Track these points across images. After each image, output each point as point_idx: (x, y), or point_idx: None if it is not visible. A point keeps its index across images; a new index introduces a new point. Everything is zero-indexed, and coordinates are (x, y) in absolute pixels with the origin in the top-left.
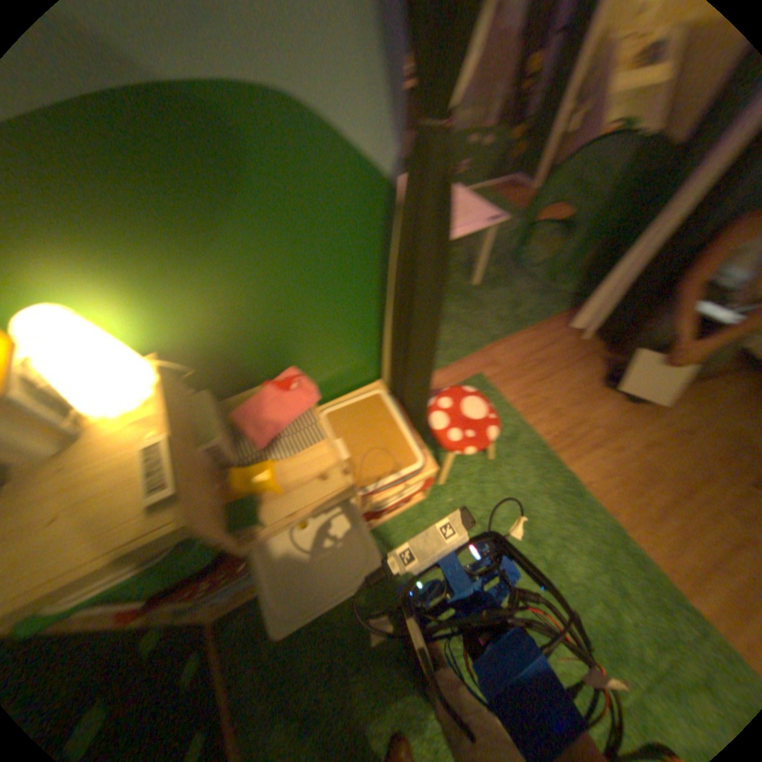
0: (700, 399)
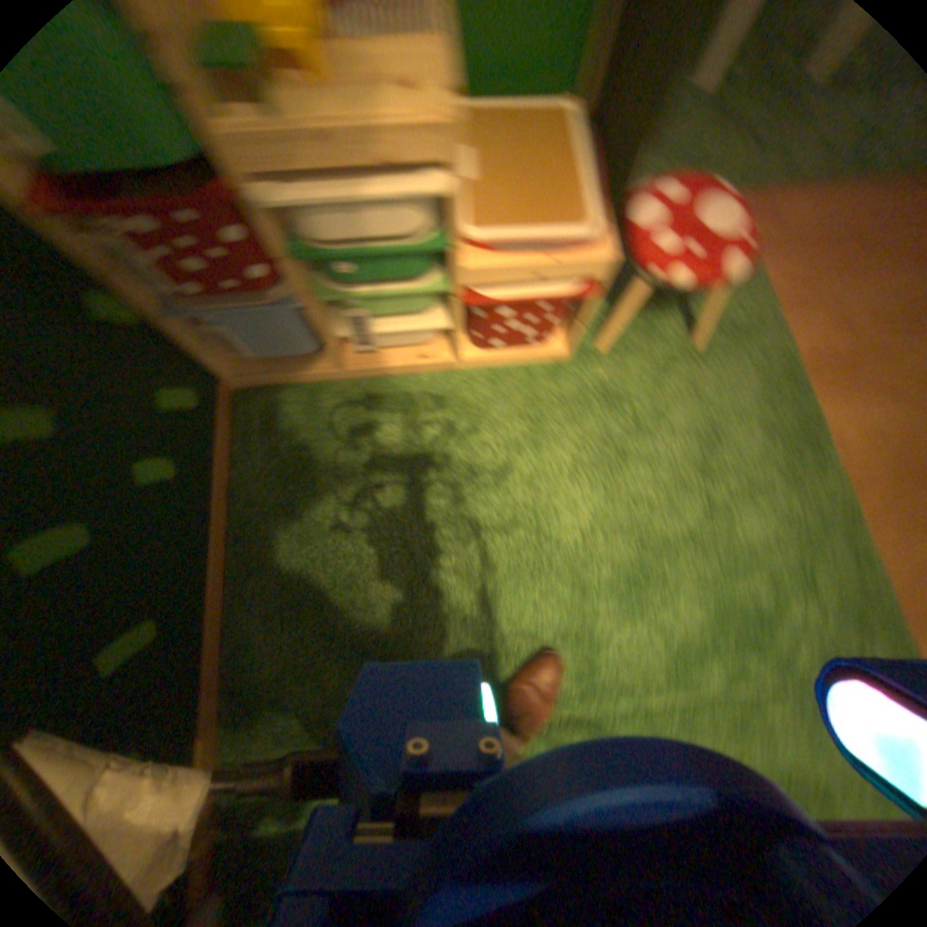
0: None
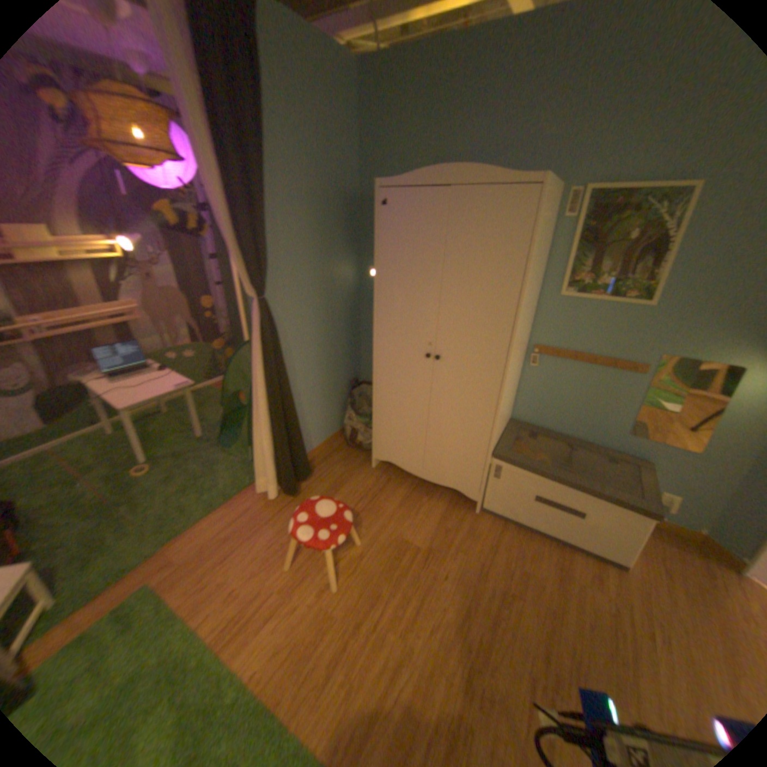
0: (370, 517)
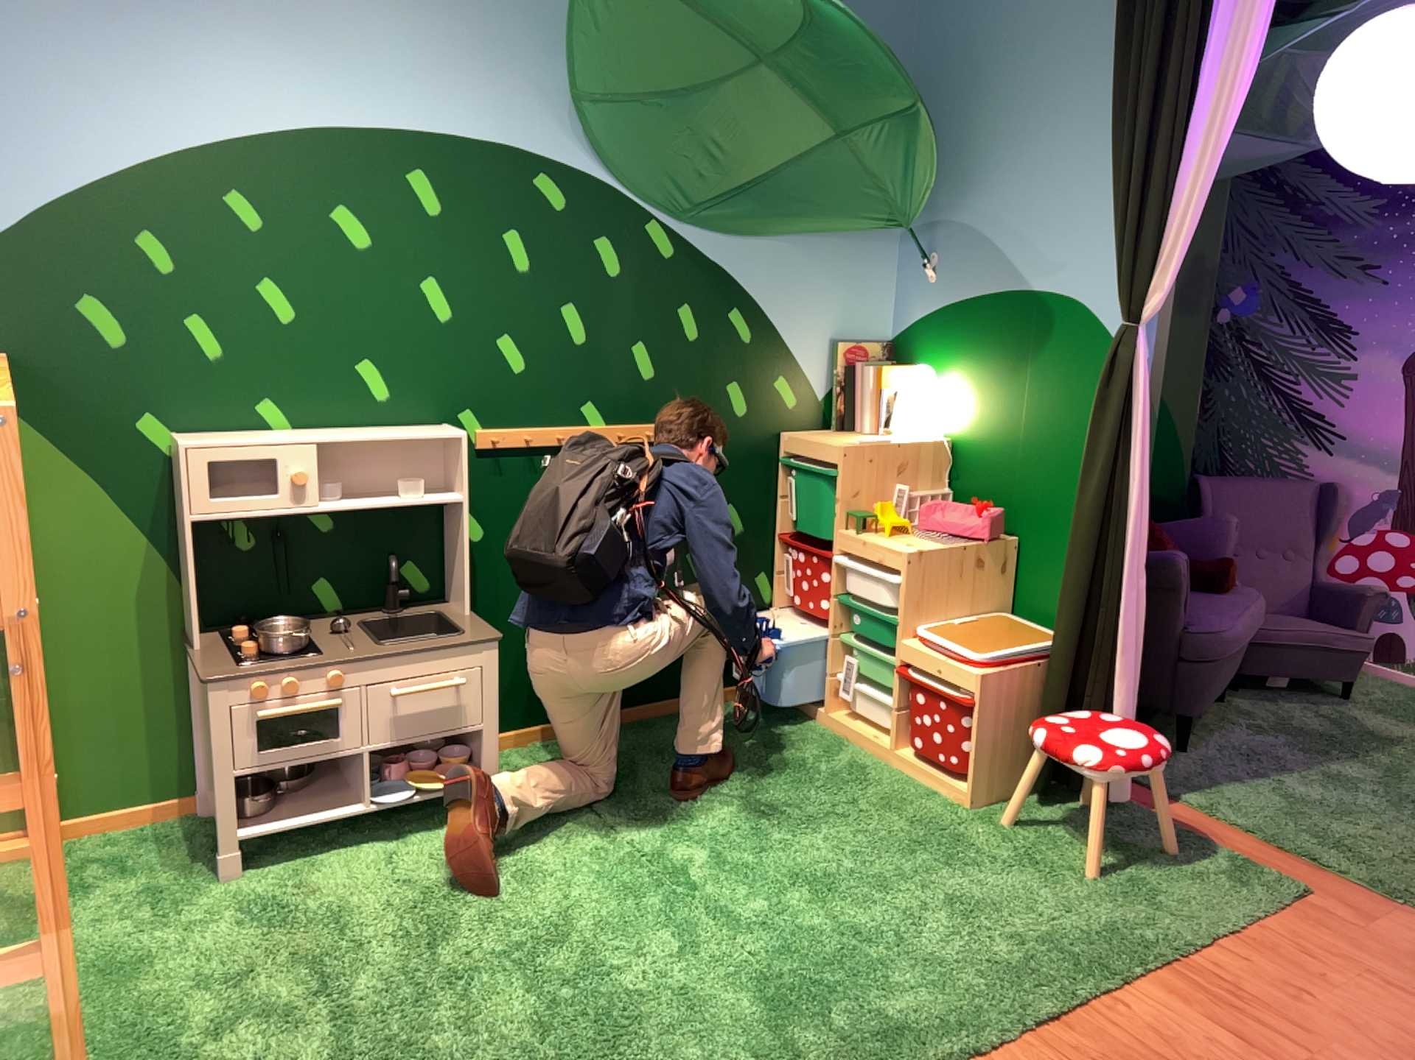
0: None
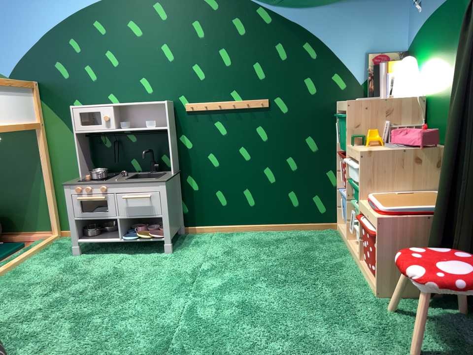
0: None
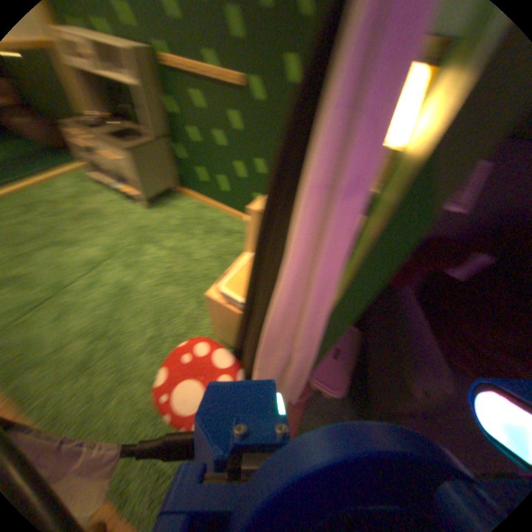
0: None
